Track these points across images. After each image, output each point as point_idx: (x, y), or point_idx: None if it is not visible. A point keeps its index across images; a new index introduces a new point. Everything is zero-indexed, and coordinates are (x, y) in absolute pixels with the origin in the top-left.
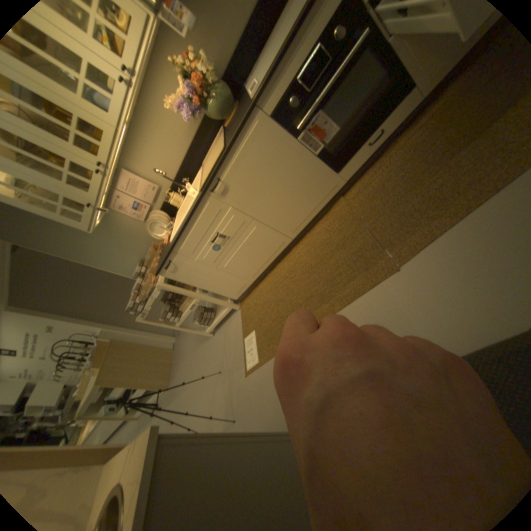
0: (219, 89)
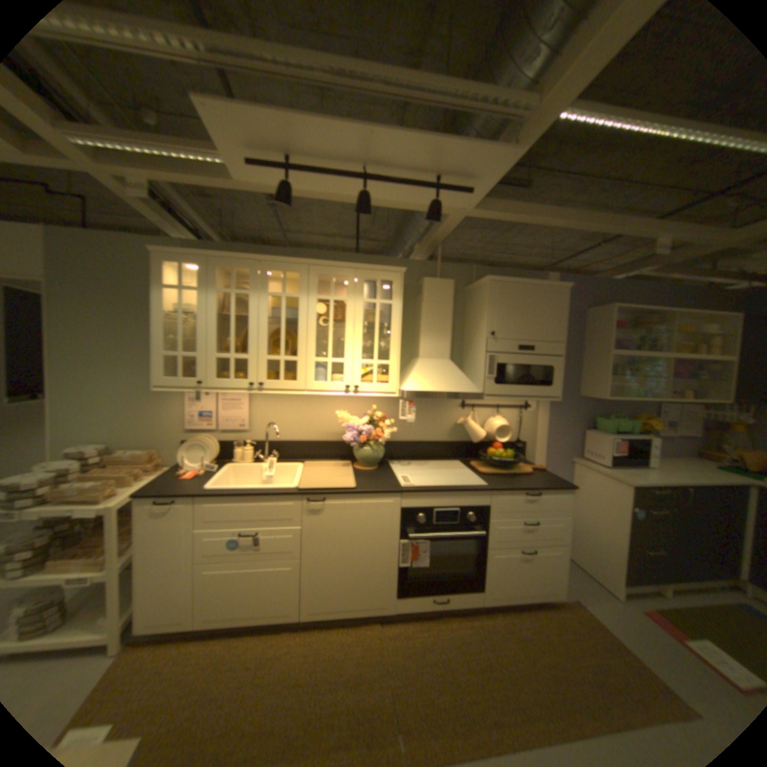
0: (379, 449)
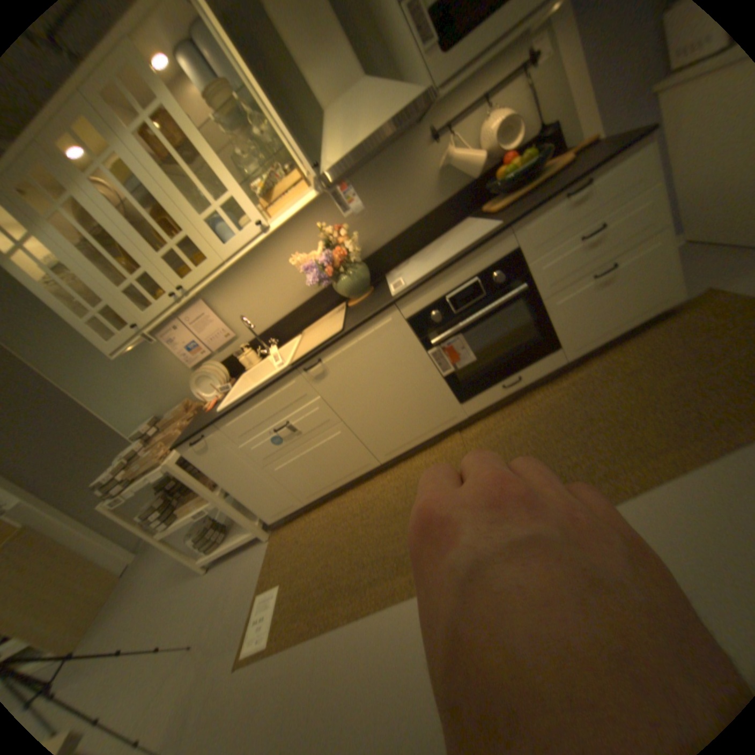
0: (358, 268)
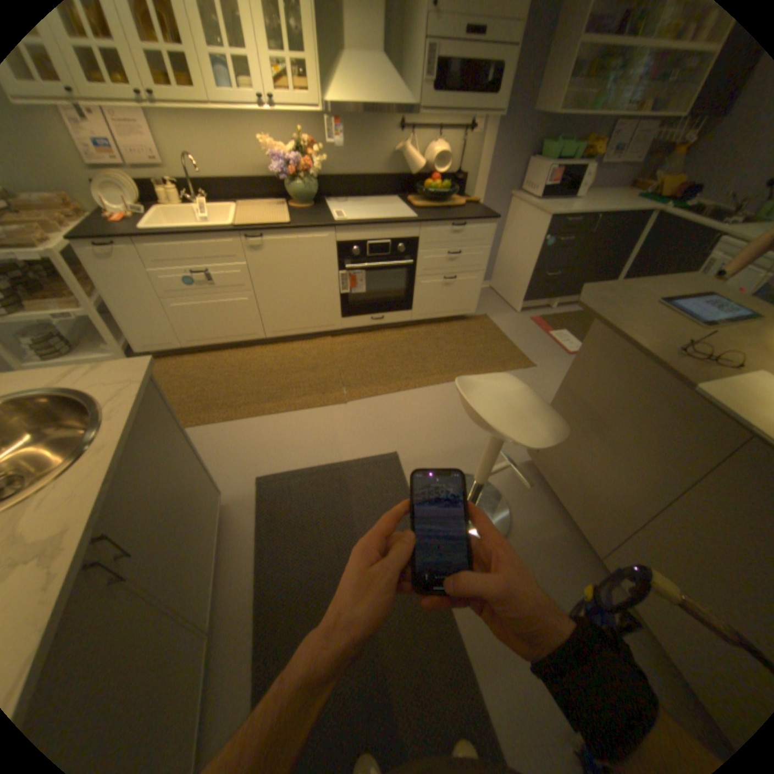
0: (311, 183)
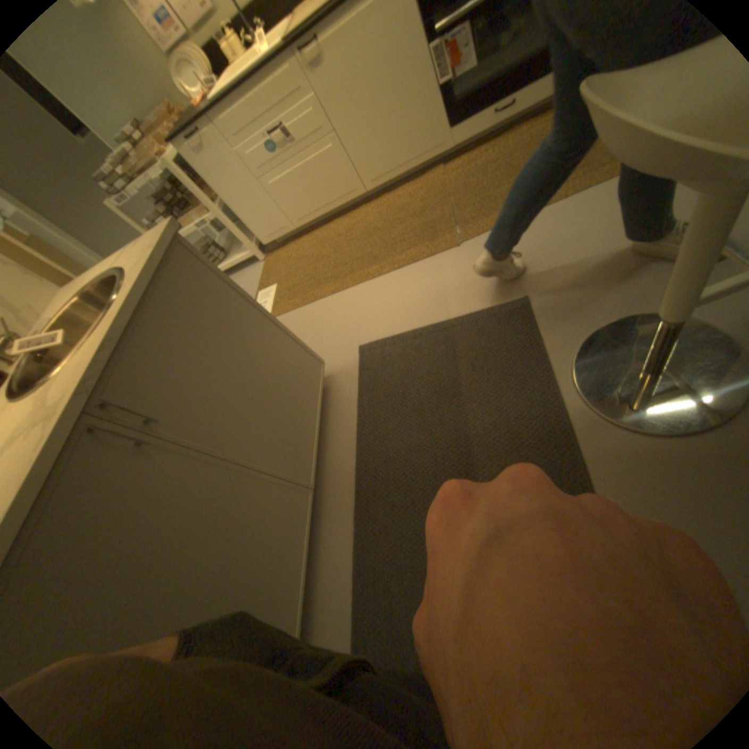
0: None
